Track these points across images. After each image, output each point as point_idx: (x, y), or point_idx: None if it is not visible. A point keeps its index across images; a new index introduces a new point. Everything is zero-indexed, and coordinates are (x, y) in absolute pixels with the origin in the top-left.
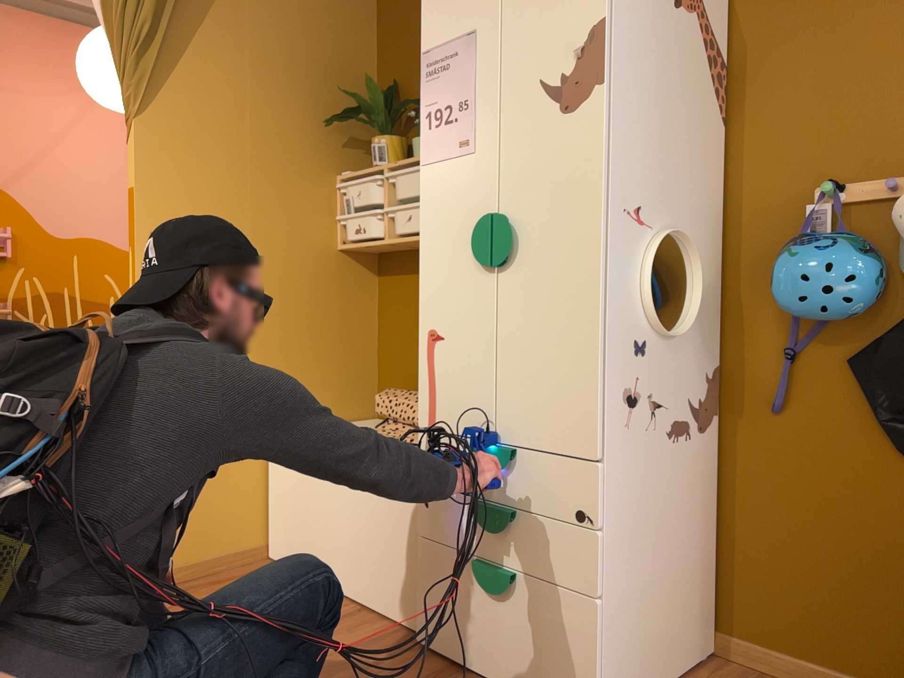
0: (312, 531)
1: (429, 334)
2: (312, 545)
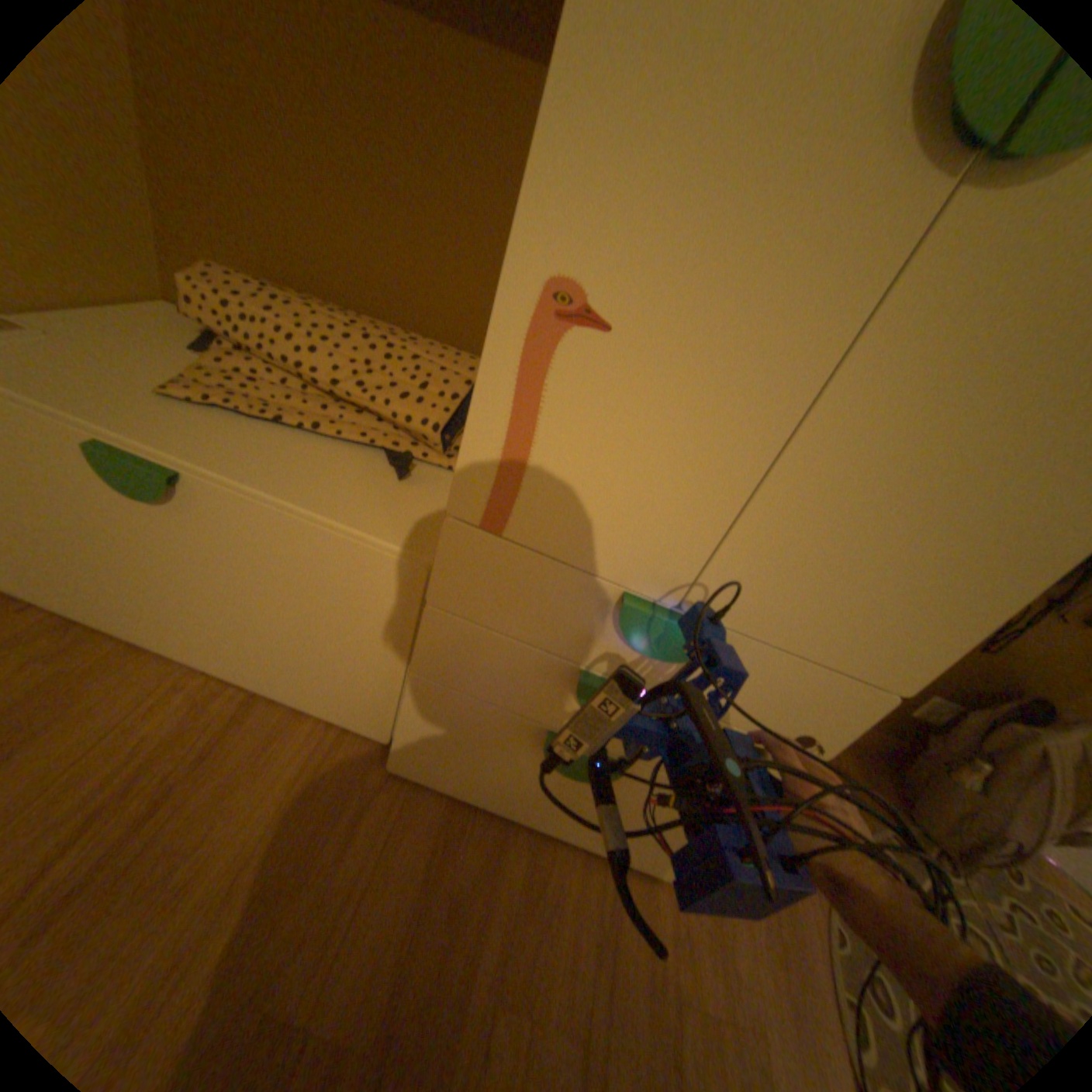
0: (104, 573)
1: (555, 288)
2: (109, 593)
